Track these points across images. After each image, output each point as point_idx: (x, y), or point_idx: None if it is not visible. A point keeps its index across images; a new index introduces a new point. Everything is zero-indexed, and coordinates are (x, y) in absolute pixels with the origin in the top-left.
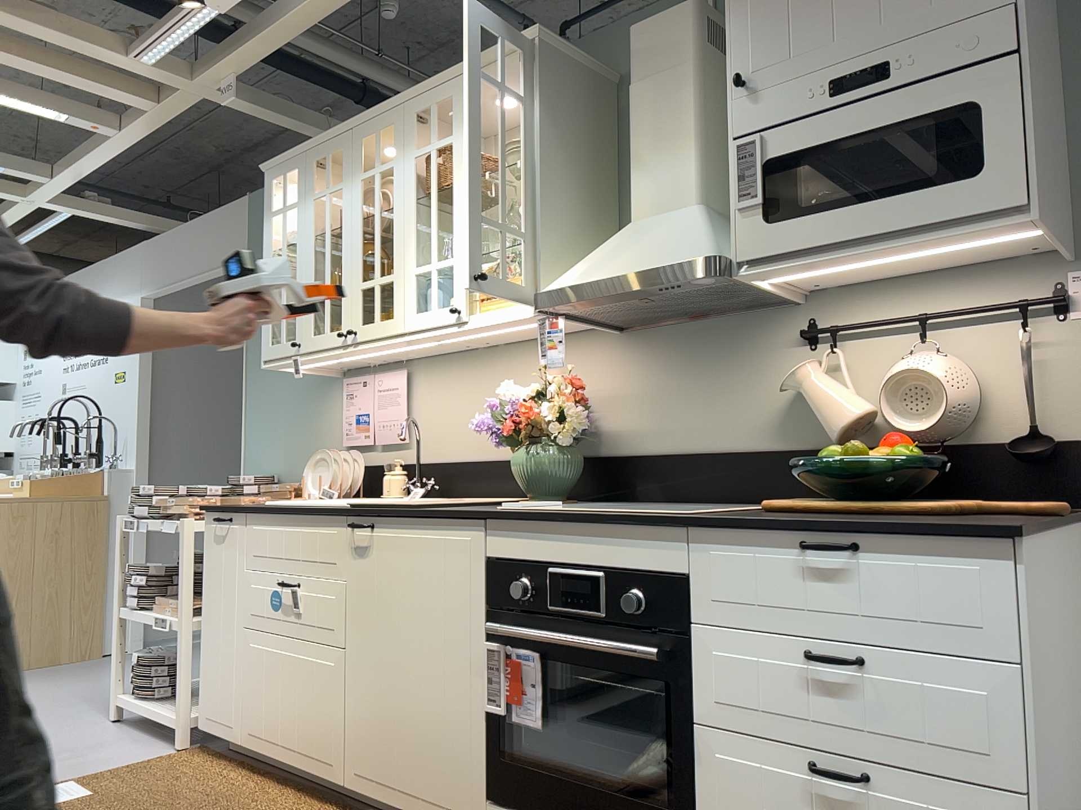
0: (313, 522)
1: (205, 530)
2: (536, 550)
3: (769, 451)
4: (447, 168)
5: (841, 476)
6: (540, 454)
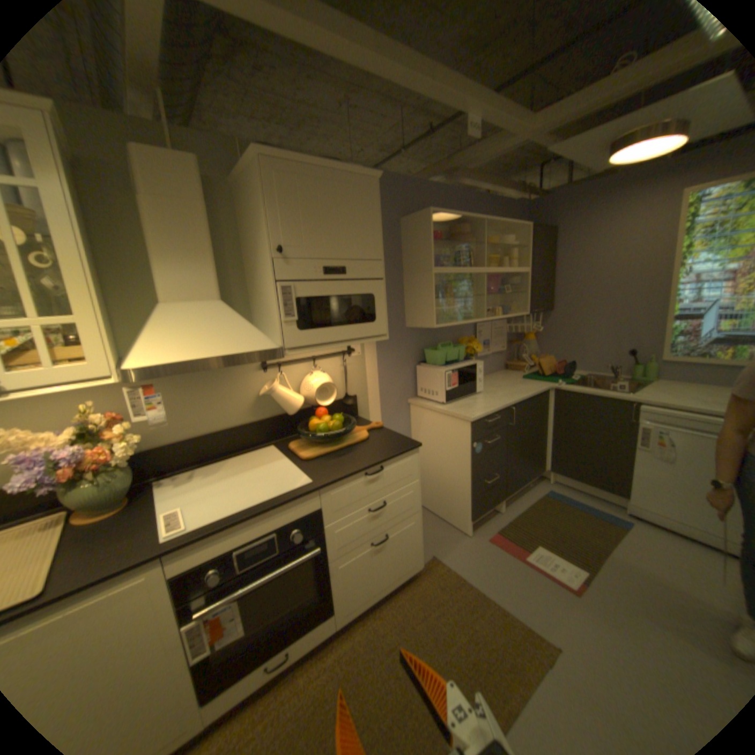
0: None
1: None
2: (219, 549)
3: (249, 423)
4: None
5: (327, 435)
6: (102, 480)
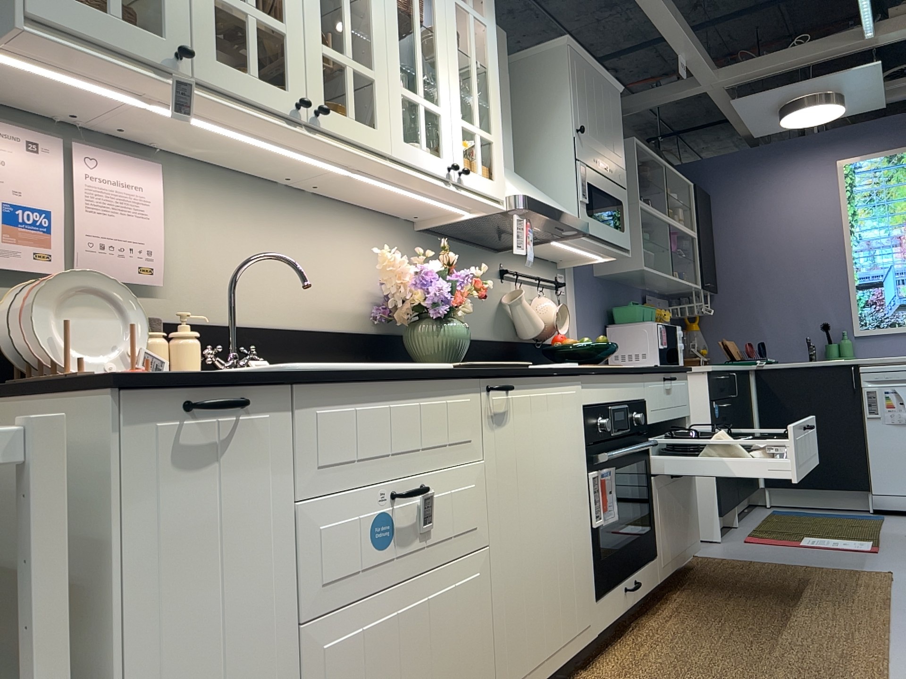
0: (436, 390)
1: (110, 444)
2: (604, 395)
3: (494, 341)
4: (418, 2)
5: (593, 353)
6: (456, 327)
